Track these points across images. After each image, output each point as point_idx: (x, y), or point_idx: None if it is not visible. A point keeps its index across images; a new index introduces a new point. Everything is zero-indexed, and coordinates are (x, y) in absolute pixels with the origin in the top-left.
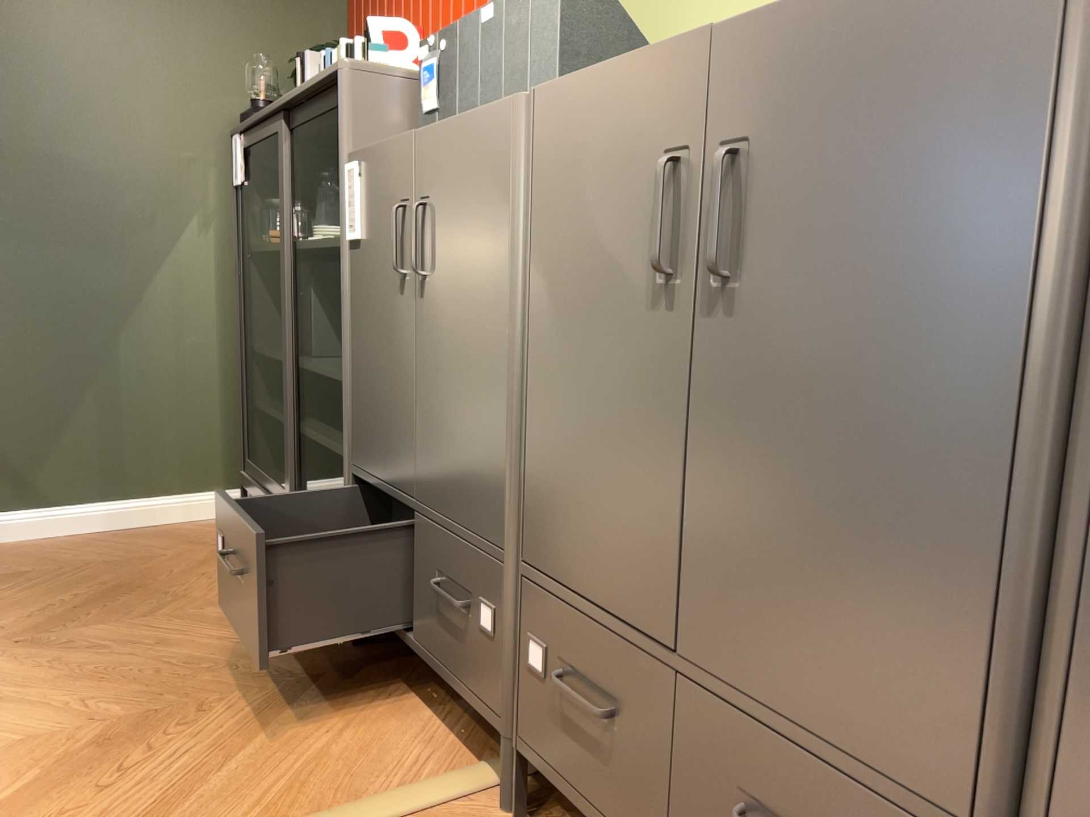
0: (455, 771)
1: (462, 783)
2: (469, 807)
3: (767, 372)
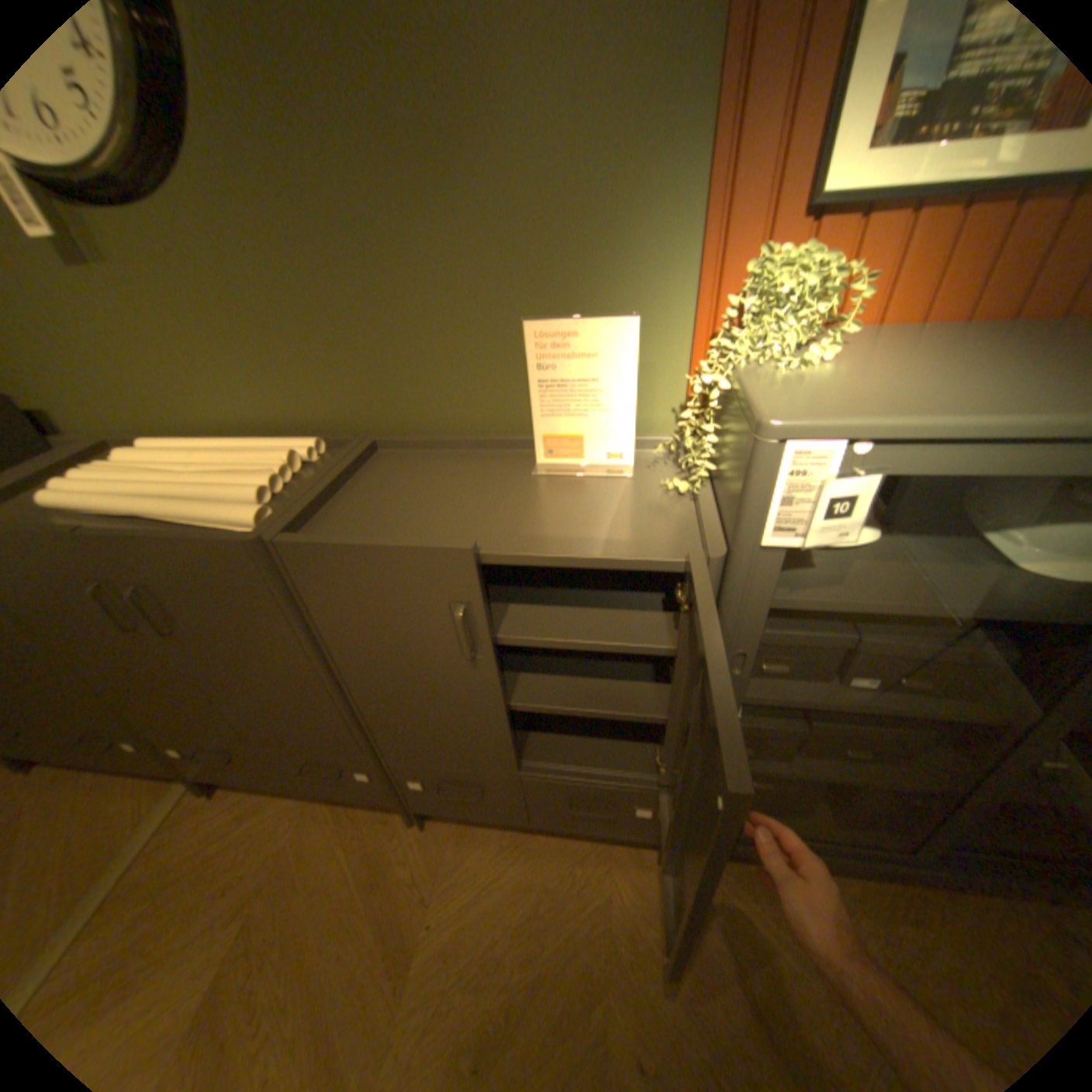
0: (159, 799)
1: (167, 803)
2: (178, 810)
3: (214, 663)
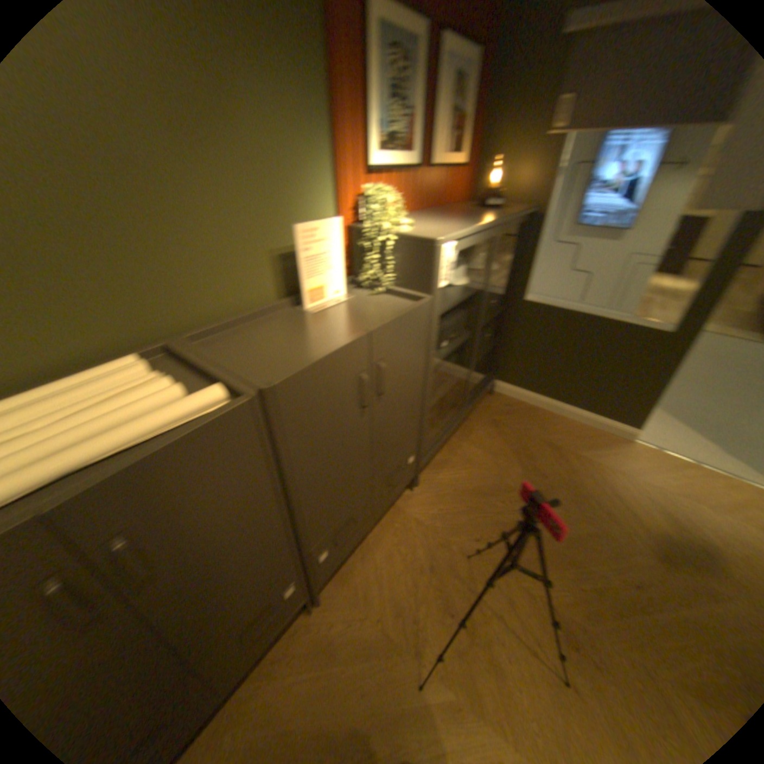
0: None
1: None
2: None
3: (192, 568)
